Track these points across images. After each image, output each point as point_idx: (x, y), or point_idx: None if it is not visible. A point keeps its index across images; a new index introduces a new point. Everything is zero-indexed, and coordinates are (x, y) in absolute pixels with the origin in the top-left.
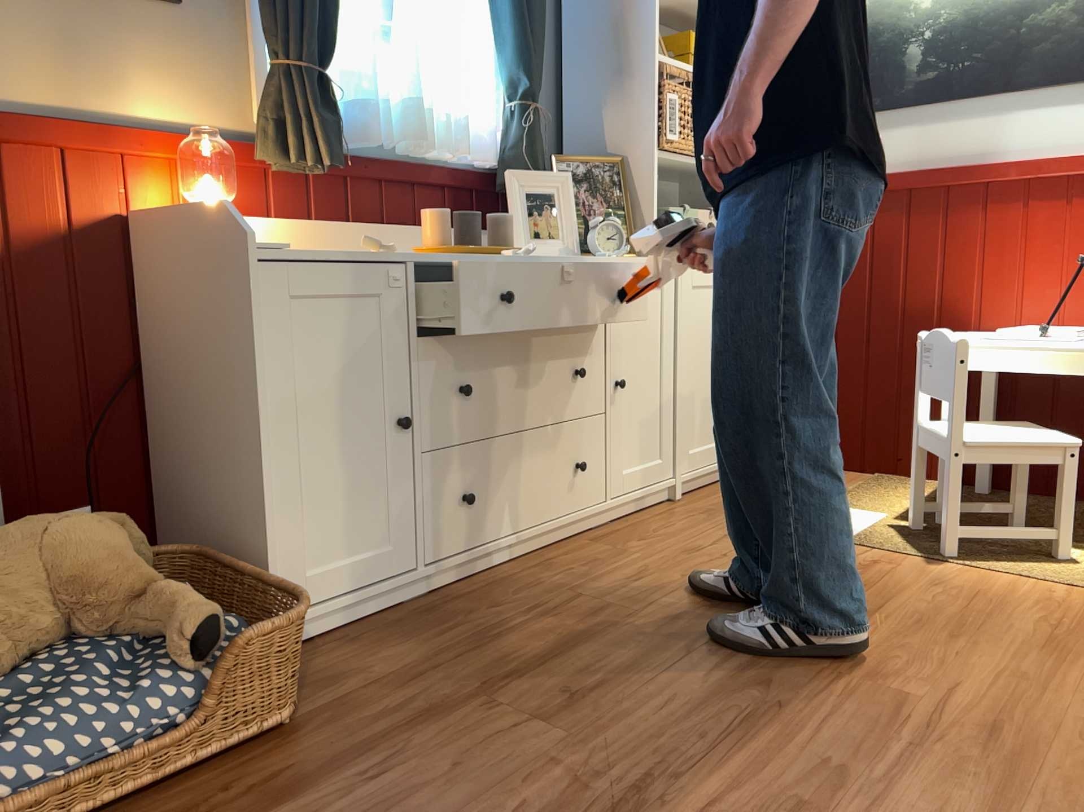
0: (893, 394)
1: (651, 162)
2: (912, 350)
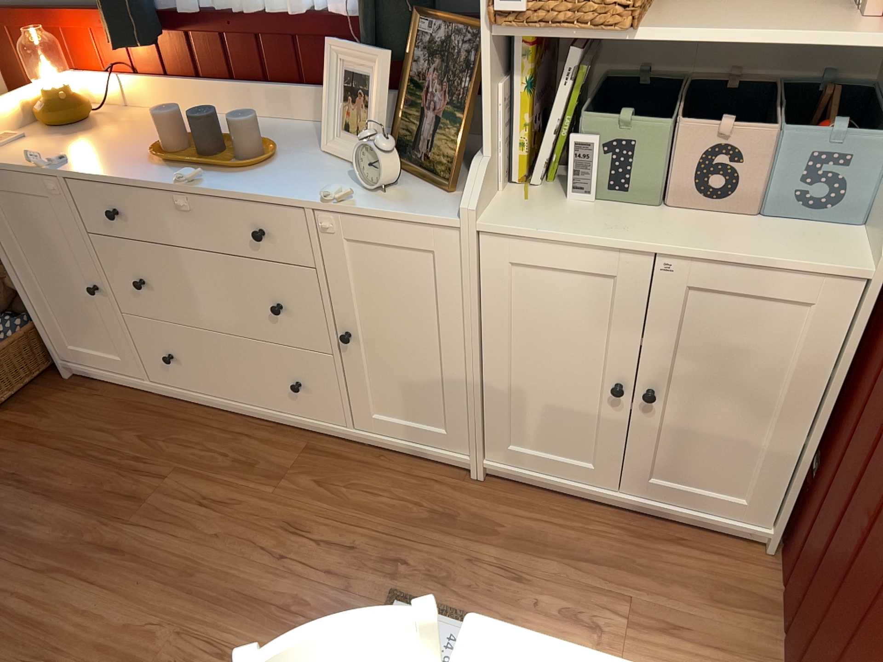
0: (828, 653)
1: (485, 53)
2: (864, 633)
